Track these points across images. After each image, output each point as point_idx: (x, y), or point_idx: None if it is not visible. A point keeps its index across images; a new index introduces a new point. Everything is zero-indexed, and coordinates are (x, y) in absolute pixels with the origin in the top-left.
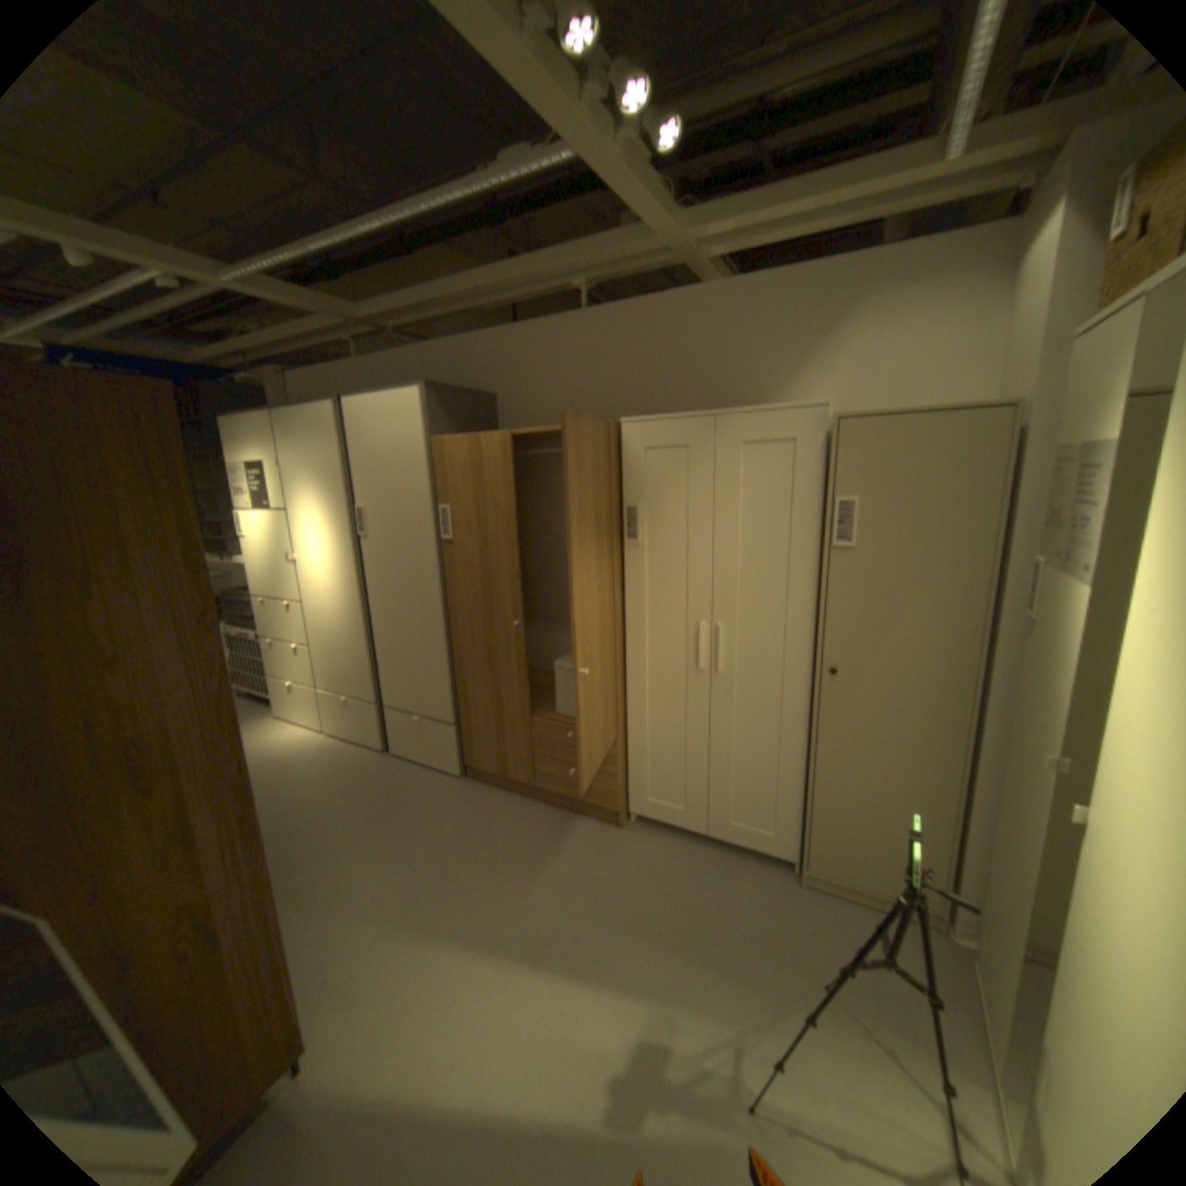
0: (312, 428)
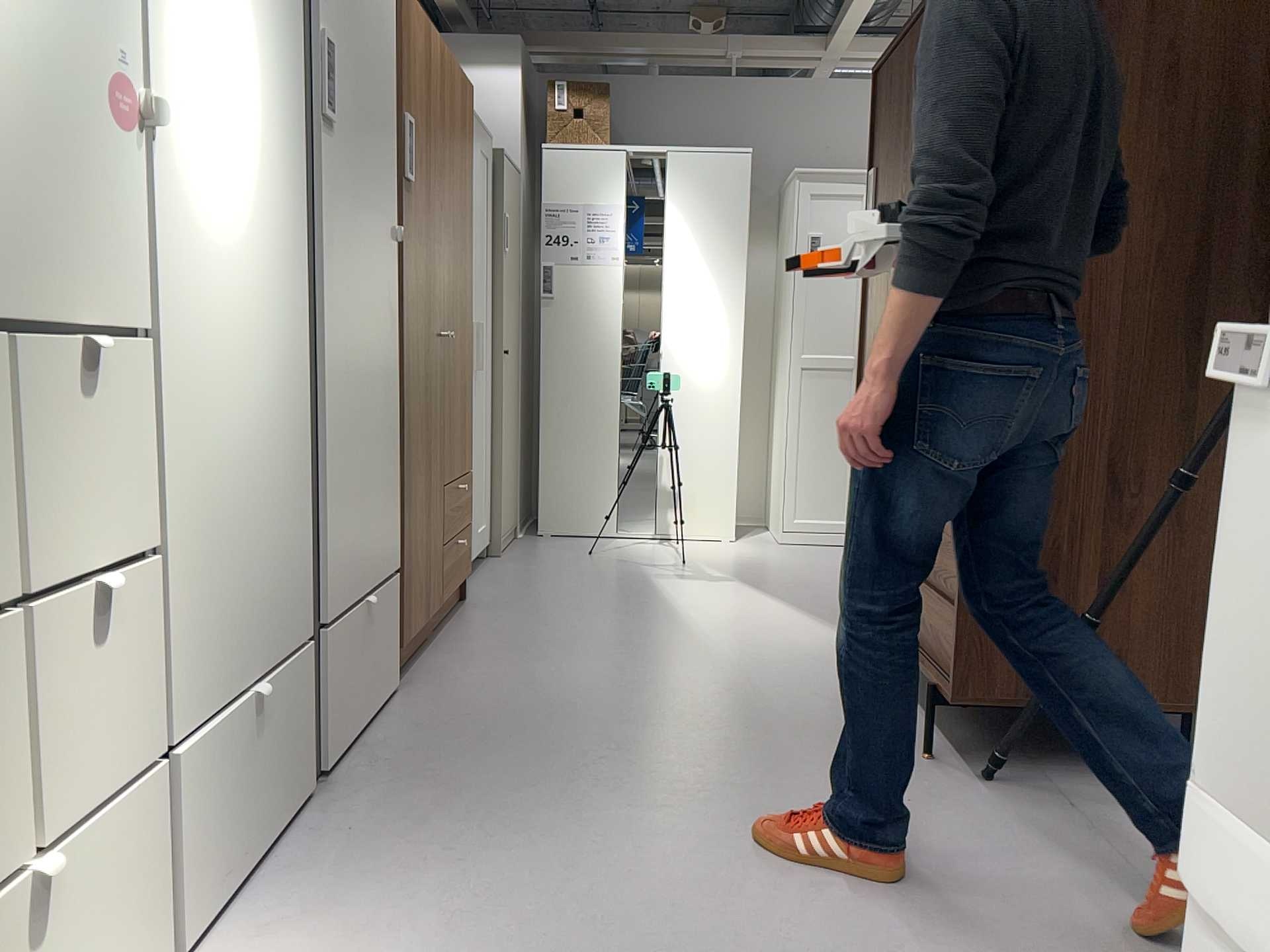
0: None
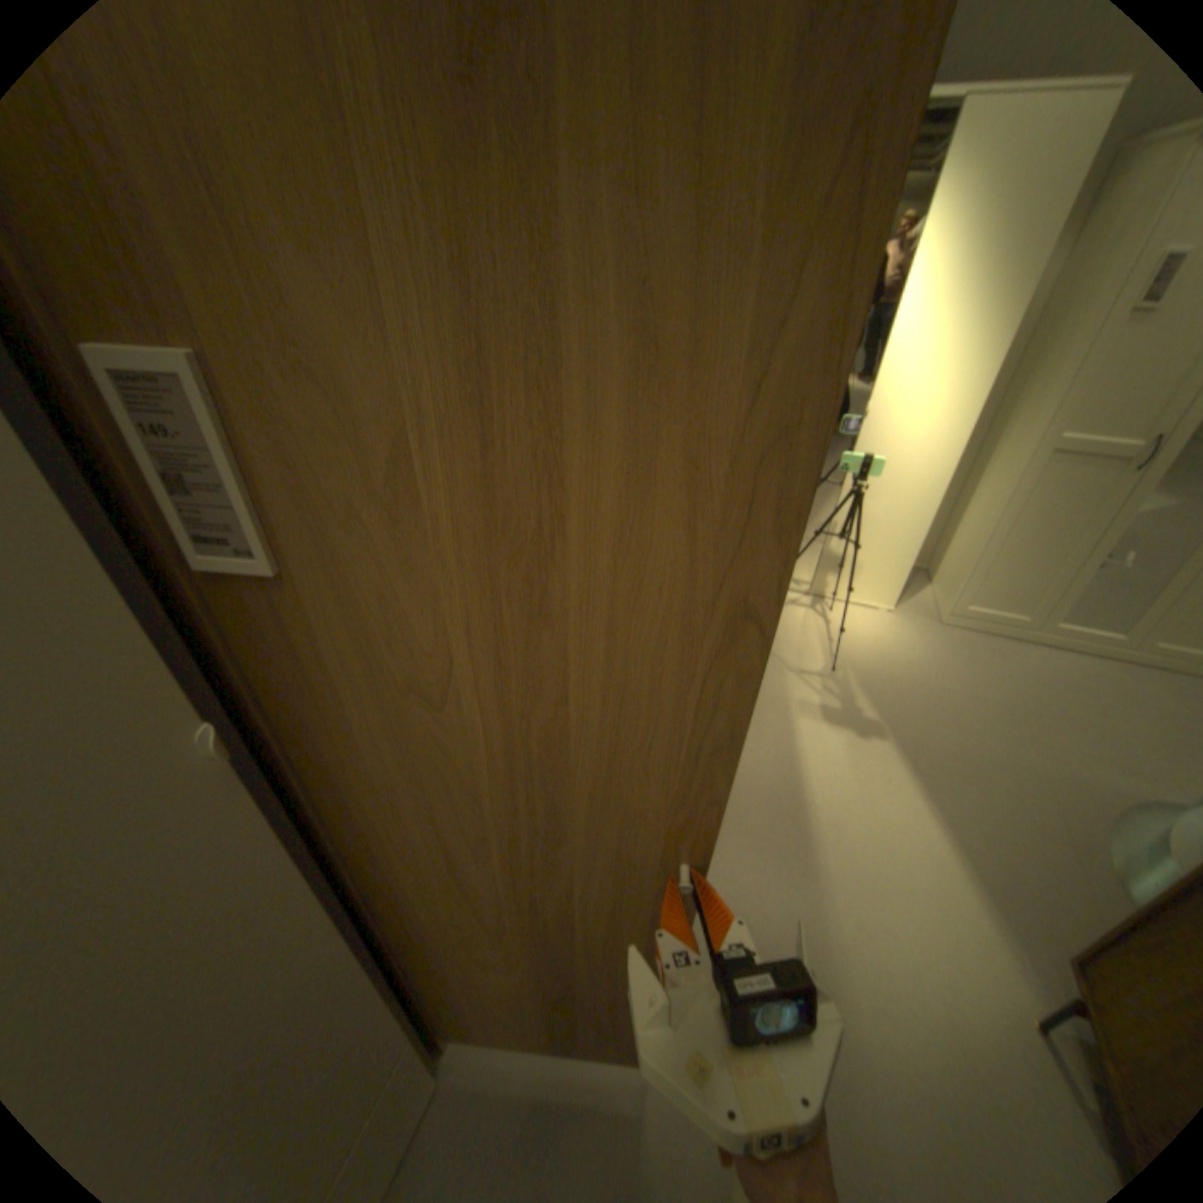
0: None
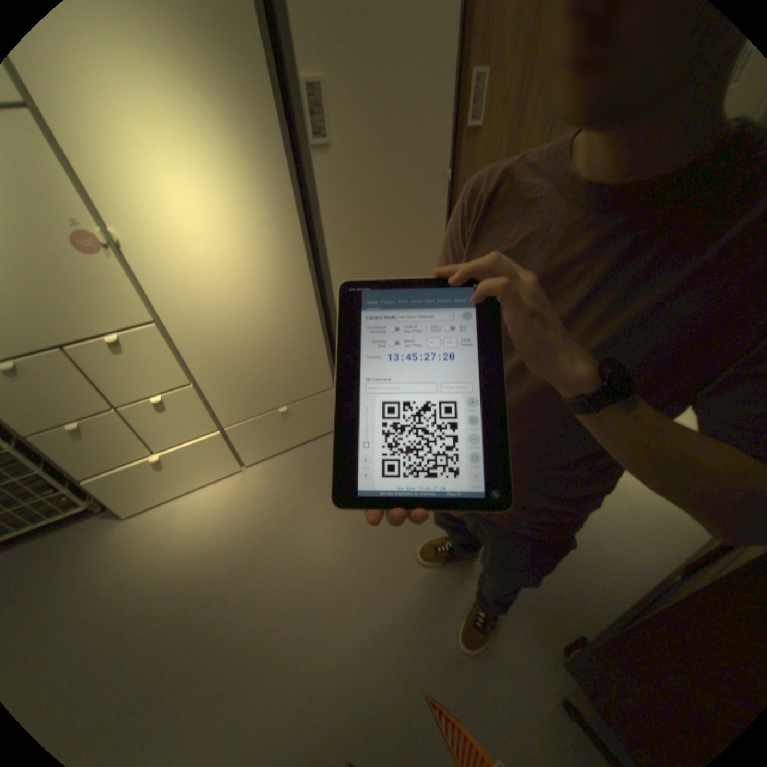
0: None
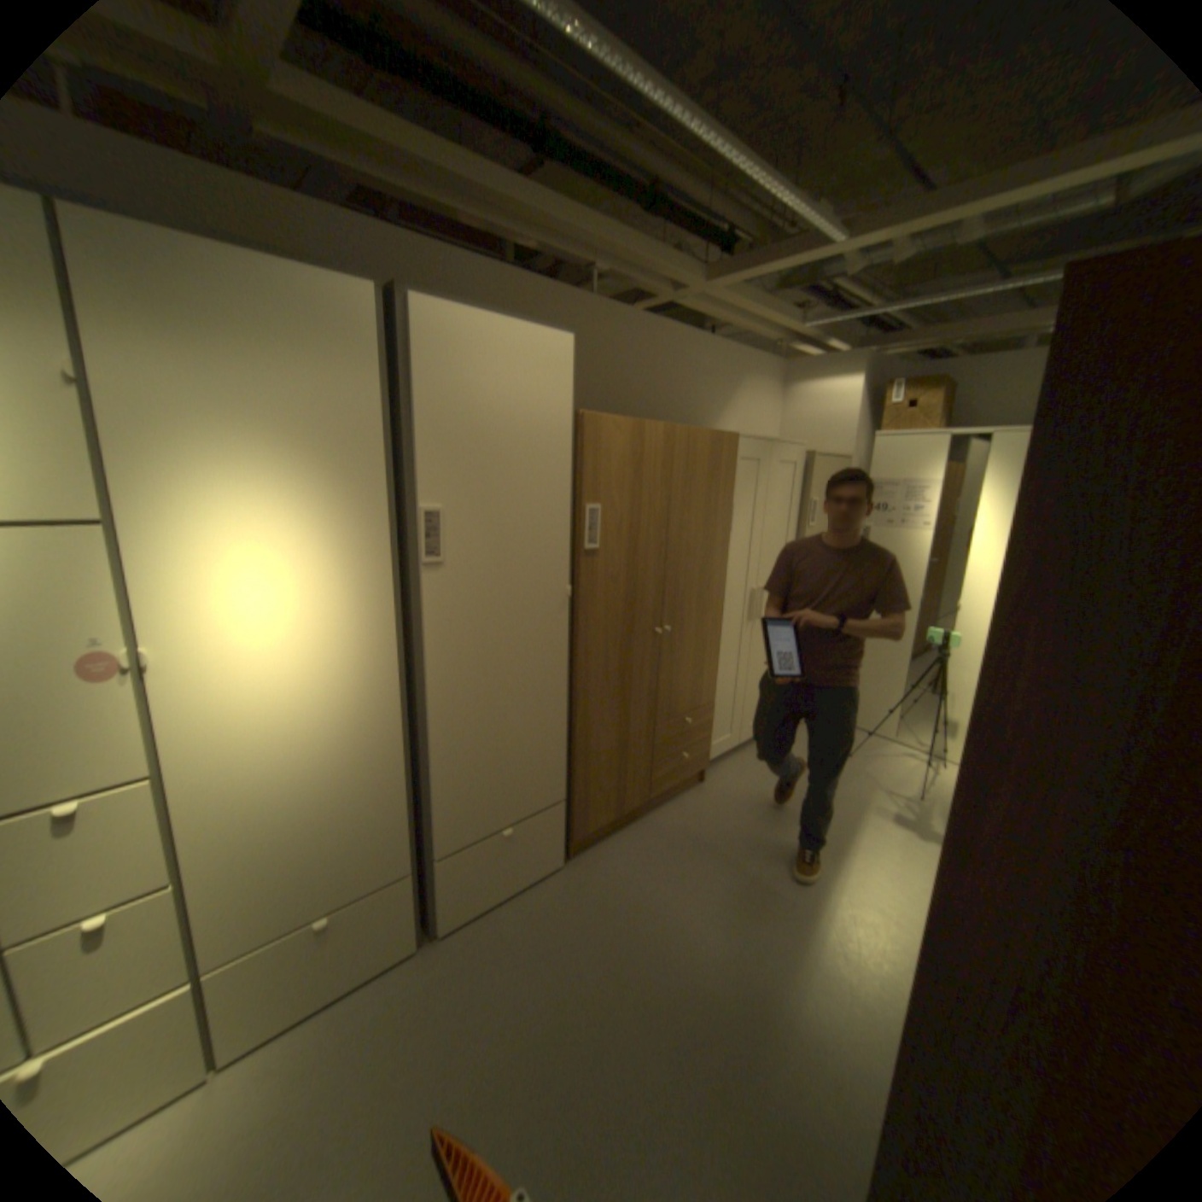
0: (288, 319)
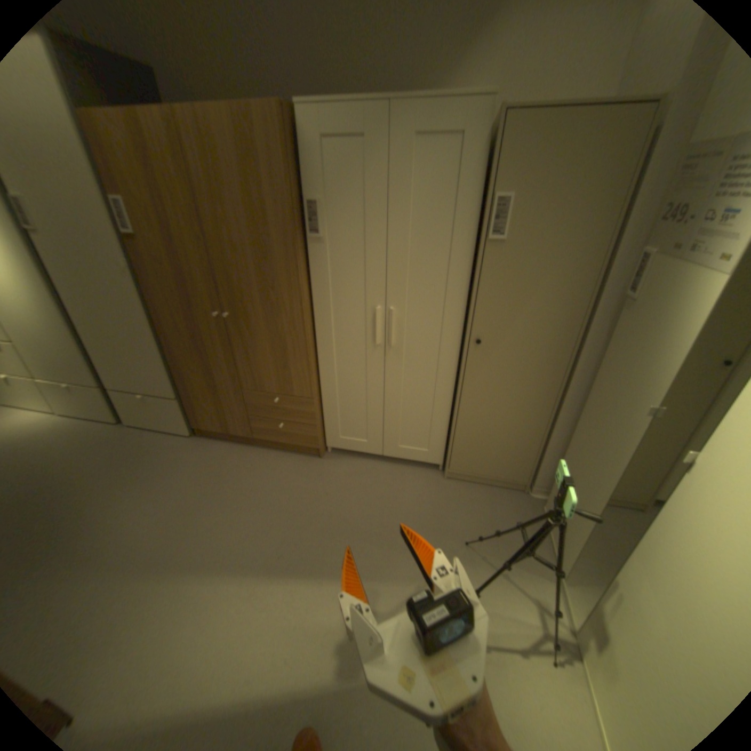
0: None
